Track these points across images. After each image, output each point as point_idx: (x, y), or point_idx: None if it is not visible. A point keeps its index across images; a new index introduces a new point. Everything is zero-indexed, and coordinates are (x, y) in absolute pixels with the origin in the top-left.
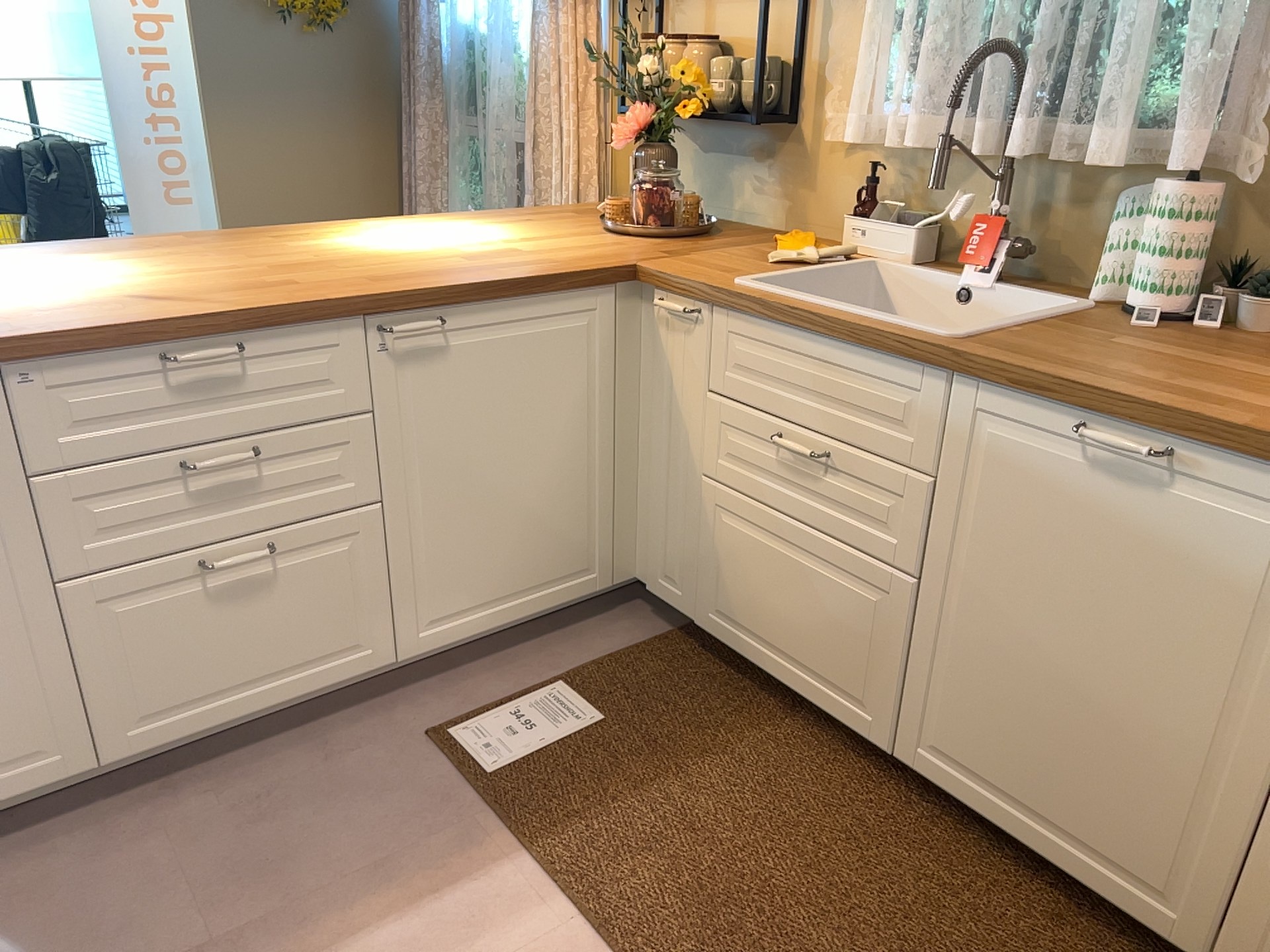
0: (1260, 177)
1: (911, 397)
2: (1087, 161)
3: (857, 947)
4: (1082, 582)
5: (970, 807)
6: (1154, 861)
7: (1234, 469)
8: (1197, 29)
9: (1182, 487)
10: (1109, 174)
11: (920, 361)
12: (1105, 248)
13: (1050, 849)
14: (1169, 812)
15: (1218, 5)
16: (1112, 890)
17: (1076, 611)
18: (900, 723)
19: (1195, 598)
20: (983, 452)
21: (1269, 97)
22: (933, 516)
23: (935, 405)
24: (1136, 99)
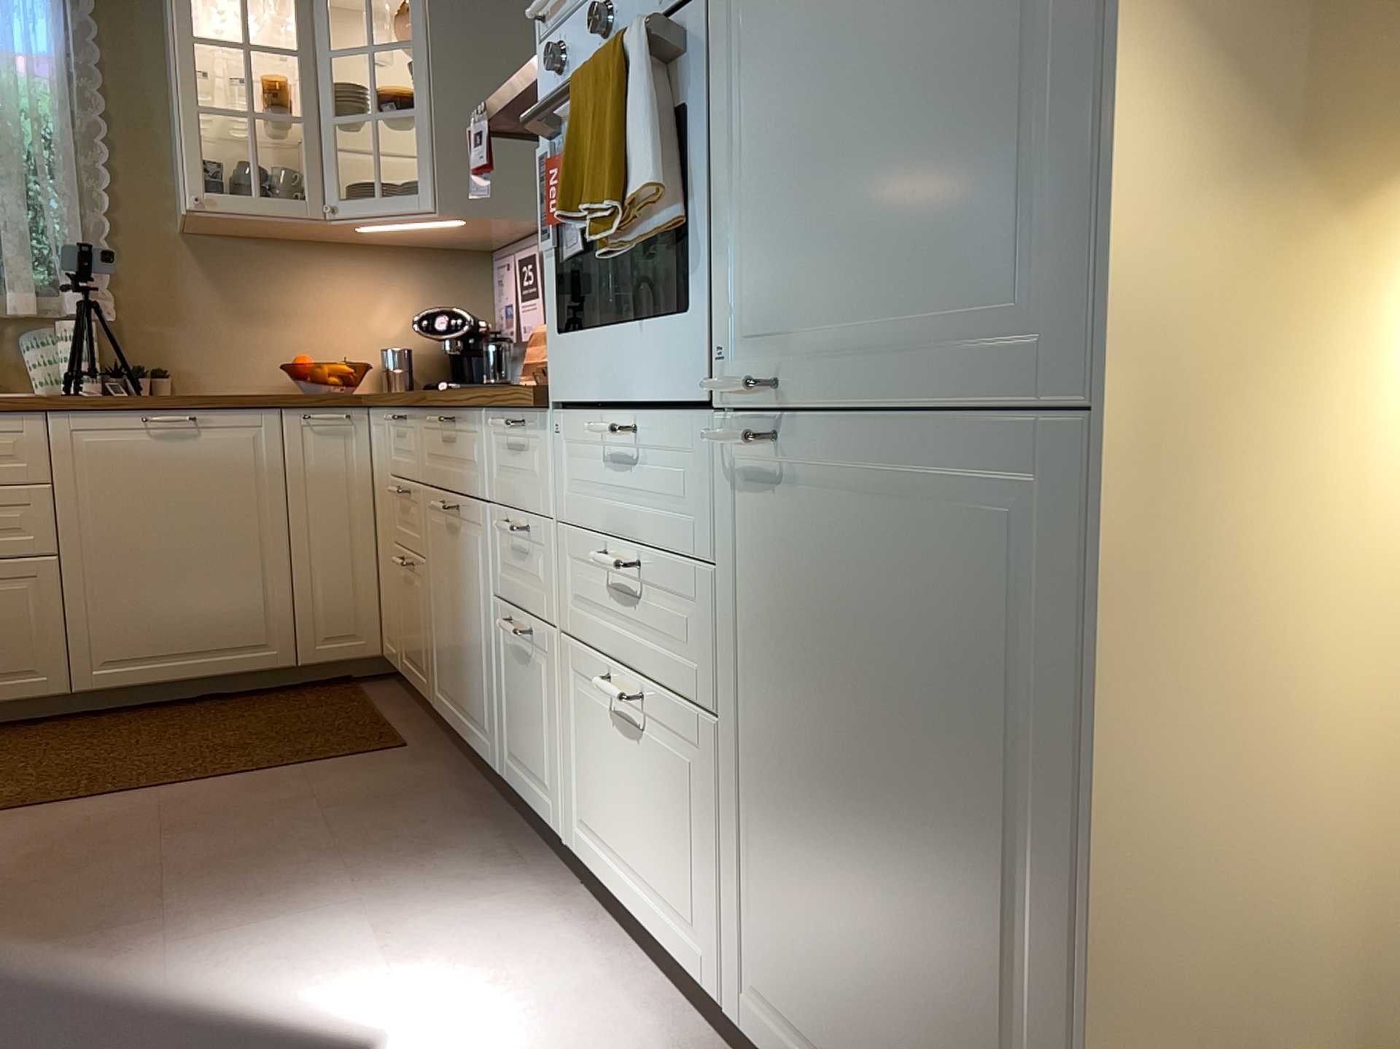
0: (118, 316)
1: (16, 438)
2: (0, 314)
3: (158, 747)
4: (170, 503)
5: (143, 684)
6: (256, 630)
7: (224, 416)
8: (55, 239)
9: (204, 433)
10: (10, 324)
11: (22, 410)
12: (32, 366)
13: (202, 668)
14: (253, 597)
15: (62, 228)
16: (241, 663)
17: (171, 520)
18: (70, 667)
19: (228, 483)
20: (83, 454)
21: (102, 277)
22: (56, 509)
23: (37, 437)
24: (32, 275)
